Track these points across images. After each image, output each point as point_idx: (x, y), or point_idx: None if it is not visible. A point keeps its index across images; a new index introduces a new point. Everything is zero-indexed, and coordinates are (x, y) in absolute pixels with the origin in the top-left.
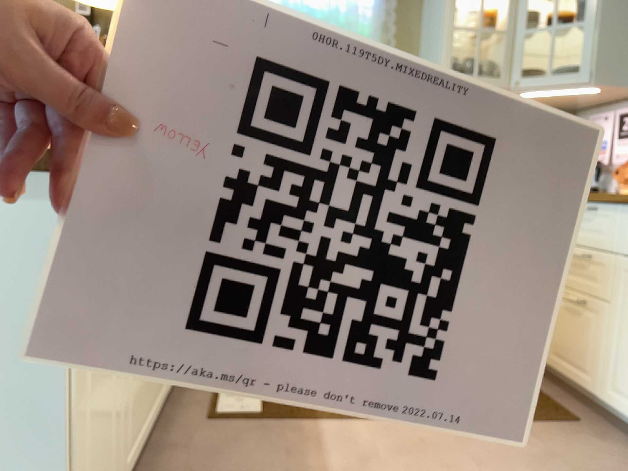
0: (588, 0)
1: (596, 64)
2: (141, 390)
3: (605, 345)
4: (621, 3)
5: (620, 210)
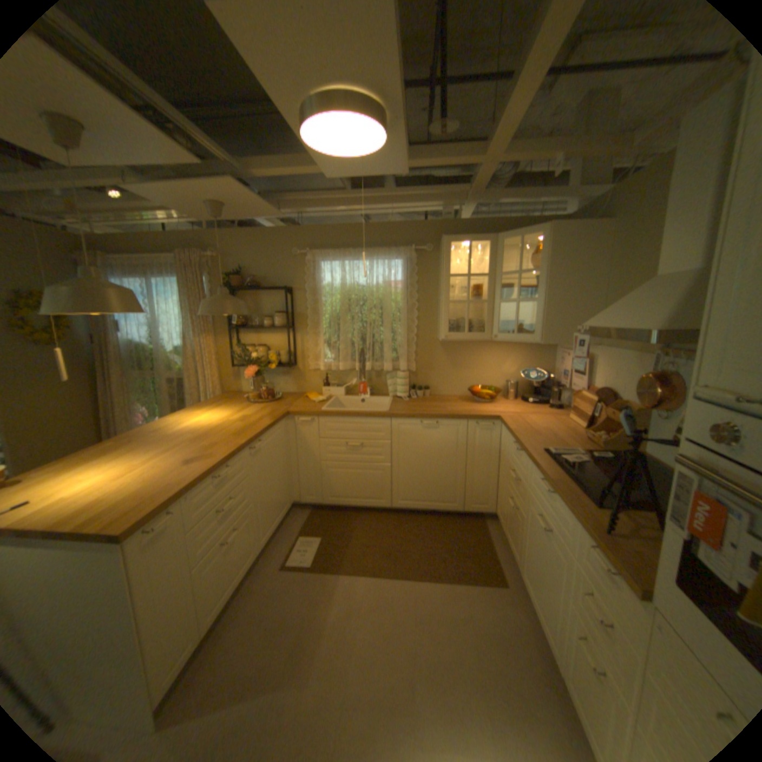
0: (540, 282)
1: (543, 331)
2: (225, 573)
3: (523, 542)
4: (562, 287)
5: (529, 459)
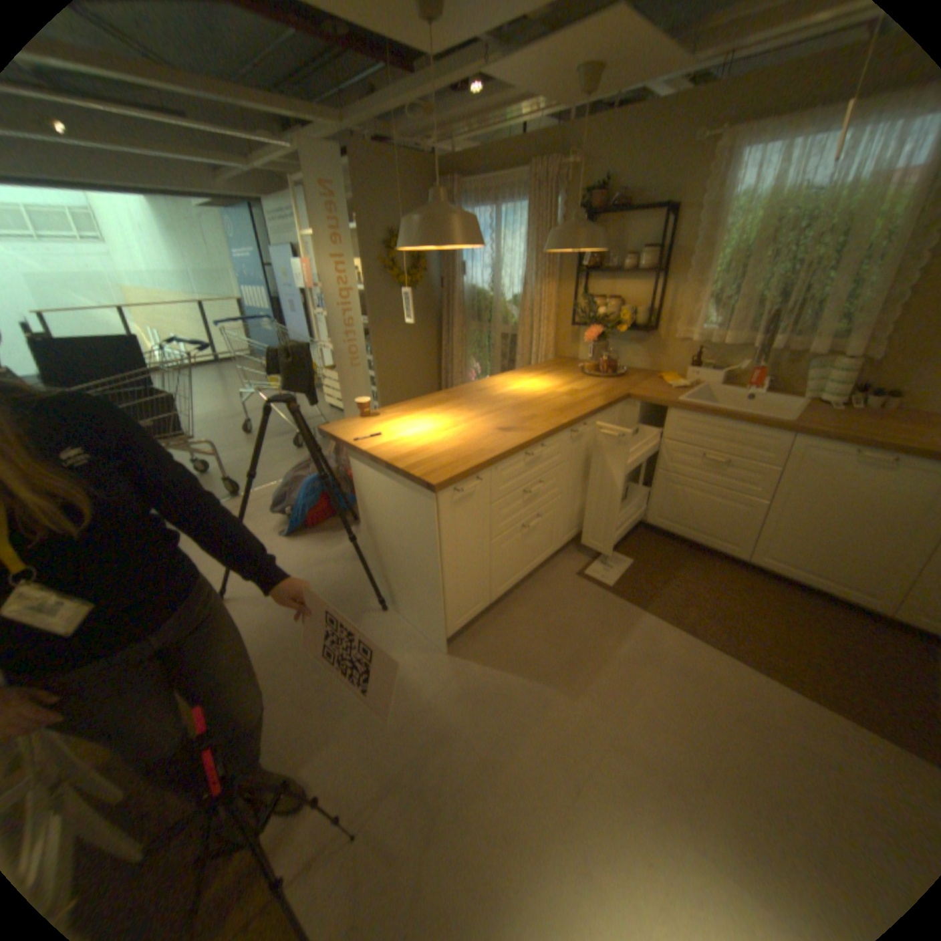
0: None
1: None
2: (522, 554)
3: None
4: None
5: None
